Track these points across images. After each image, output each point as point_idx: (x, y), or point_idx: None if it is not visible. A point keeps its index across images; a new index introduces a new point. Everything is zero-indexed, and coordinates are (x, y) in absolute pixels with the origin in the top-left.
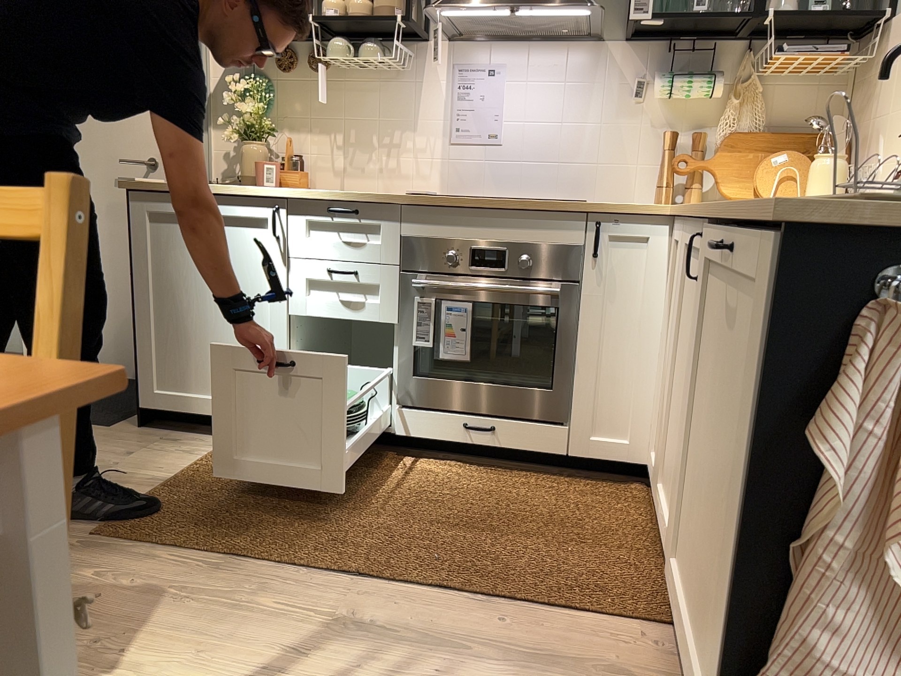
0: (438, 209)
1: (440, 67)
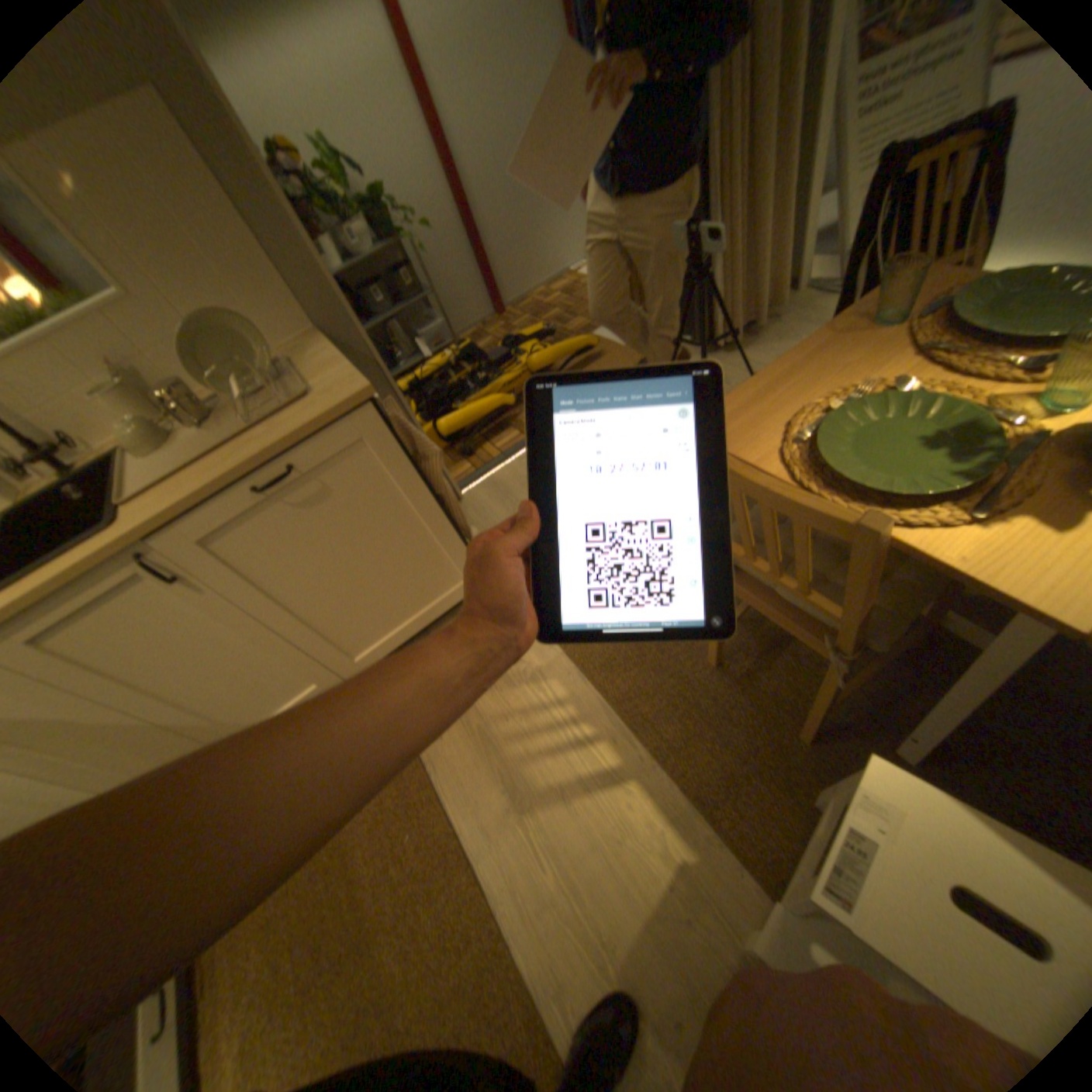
0: None
1: None
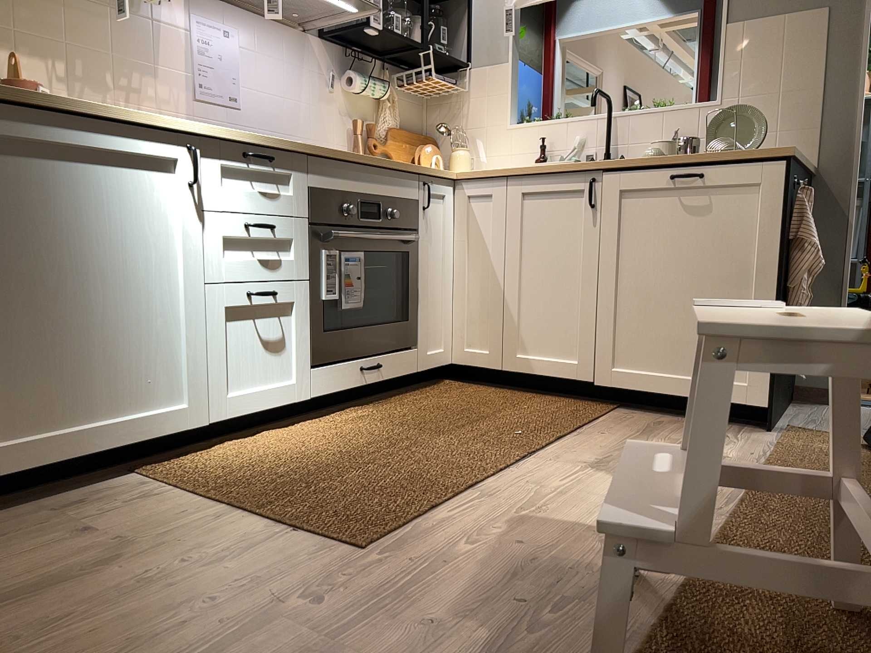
0: (336, 160)
1: (180, 13)
